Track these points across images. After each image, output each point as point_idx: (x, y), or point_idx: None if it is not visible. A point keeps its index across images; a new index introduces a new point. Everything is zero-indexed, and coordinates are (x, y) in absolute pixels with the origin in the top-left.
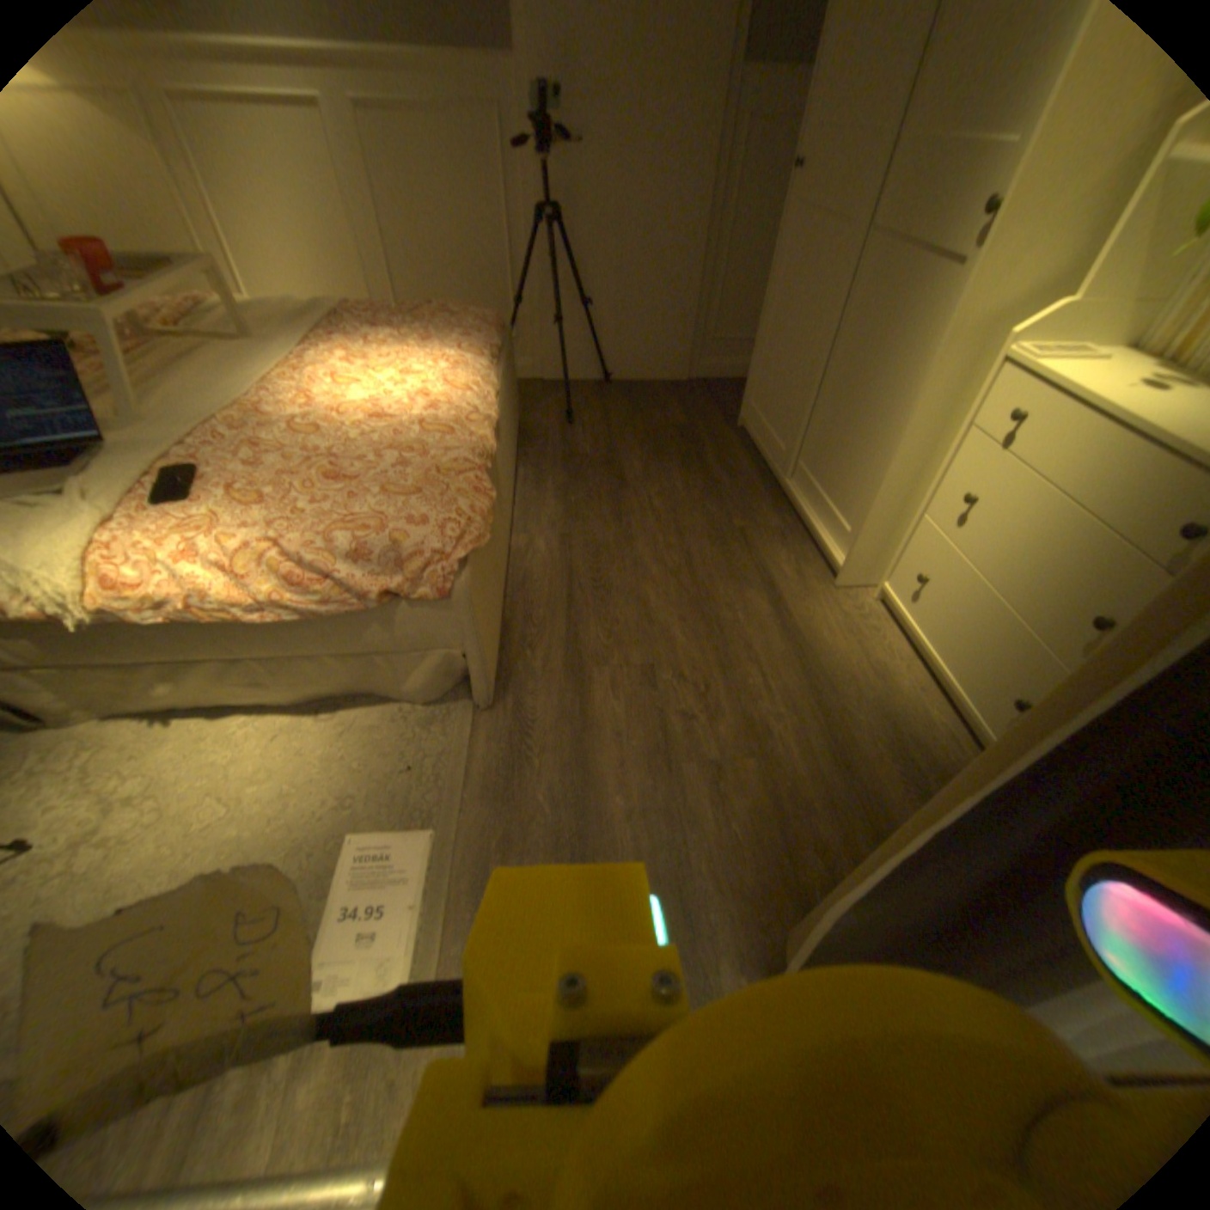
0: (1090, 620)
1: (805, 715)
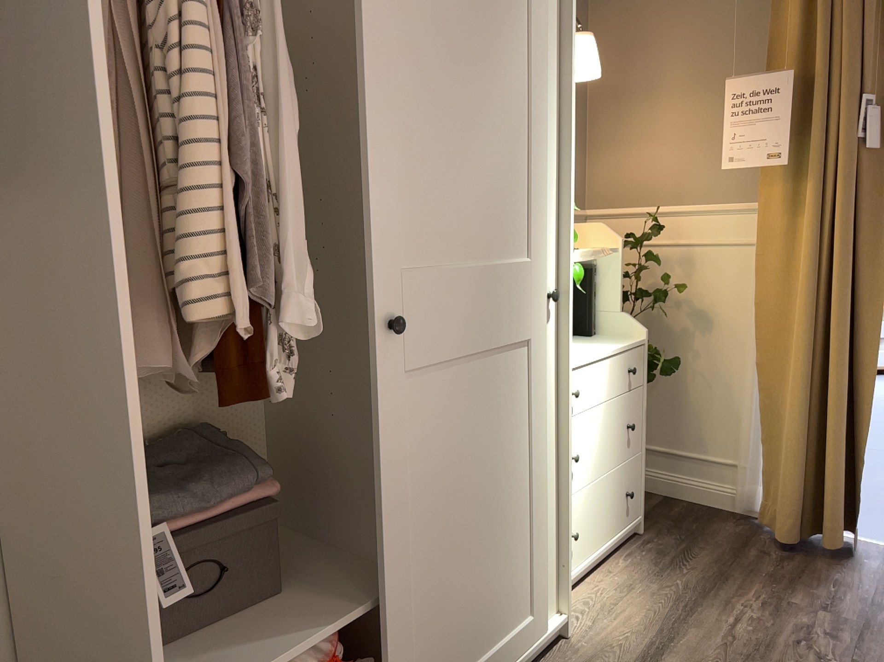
0: (625, 436)
1: (725, 600)
